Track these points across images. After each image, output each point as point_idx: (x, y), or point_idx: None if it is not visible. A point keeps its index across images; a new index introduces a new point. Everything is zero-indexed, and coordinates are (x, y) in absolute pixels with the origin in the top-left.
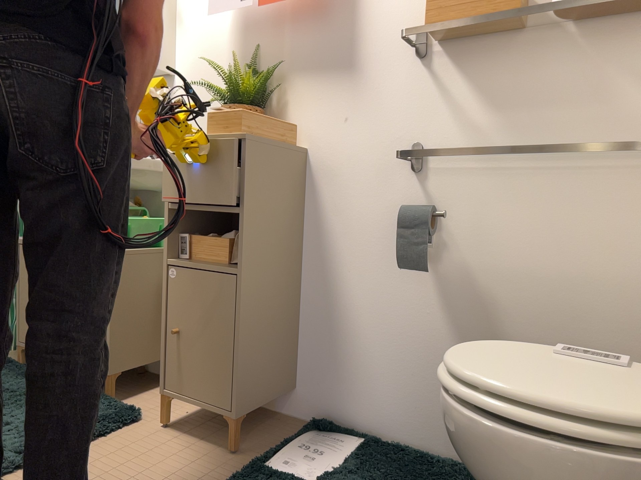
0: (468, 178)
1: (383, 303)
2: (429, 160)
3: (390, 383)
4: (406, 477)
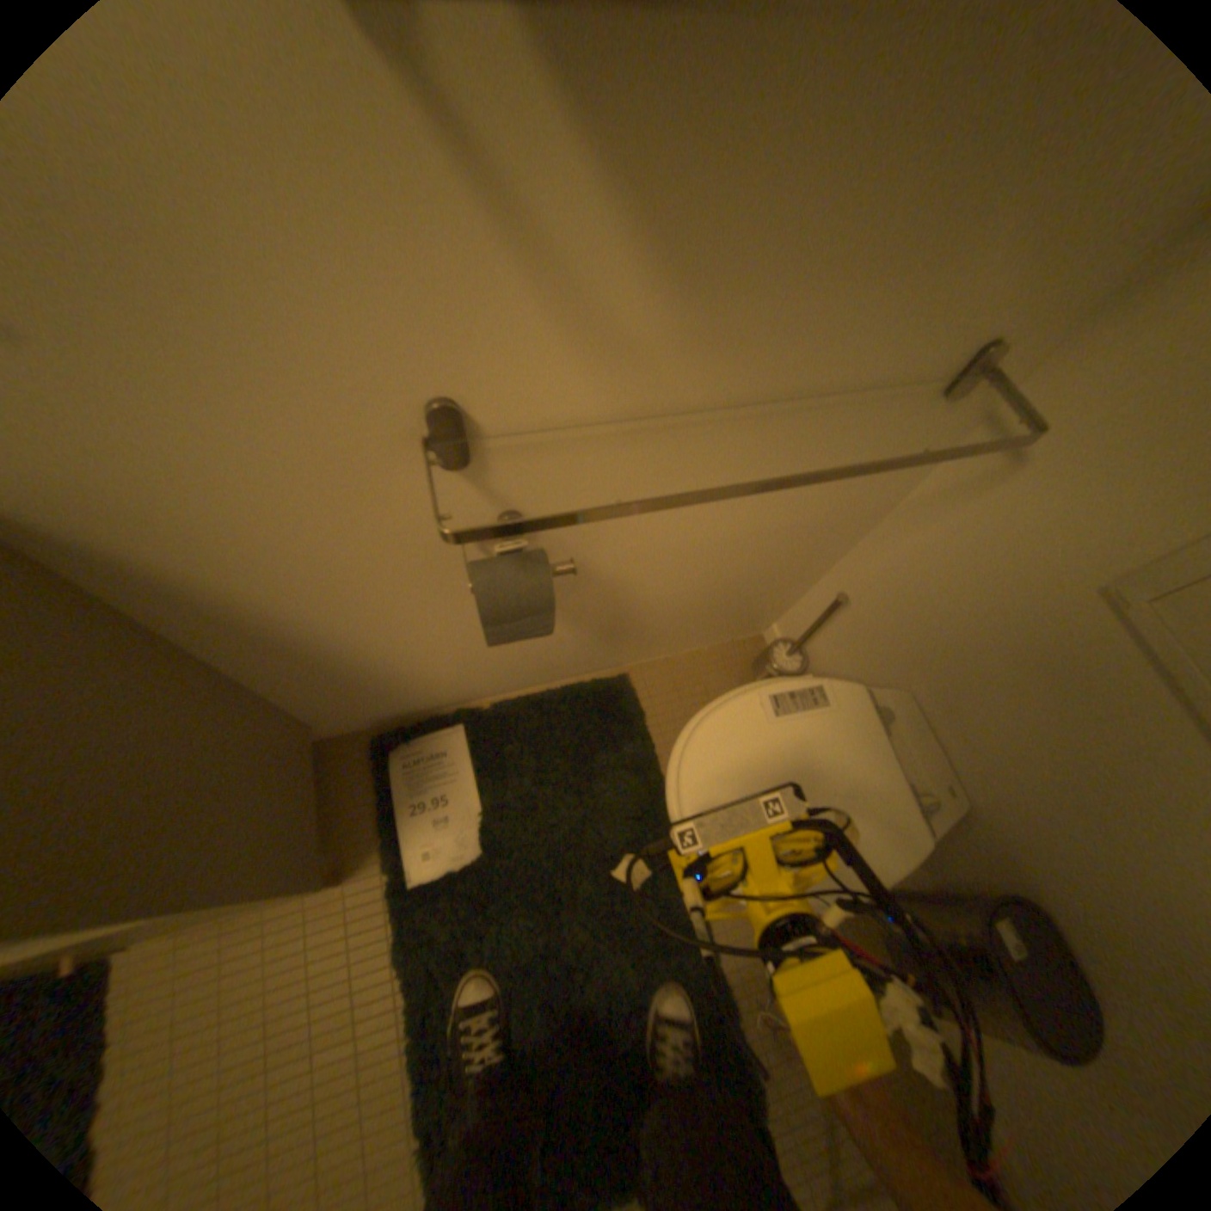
0: (602, 454)
1: (437, 636)
2: (492, 431)
3: (474, 677)
4: (562, 773)
